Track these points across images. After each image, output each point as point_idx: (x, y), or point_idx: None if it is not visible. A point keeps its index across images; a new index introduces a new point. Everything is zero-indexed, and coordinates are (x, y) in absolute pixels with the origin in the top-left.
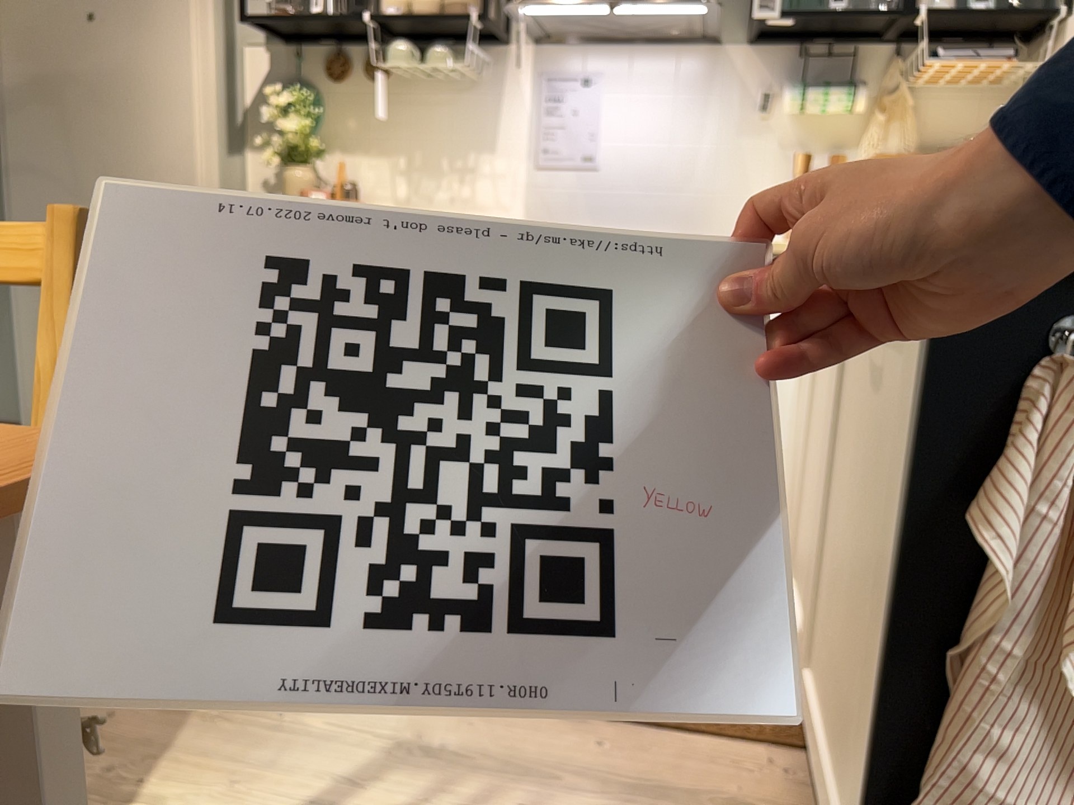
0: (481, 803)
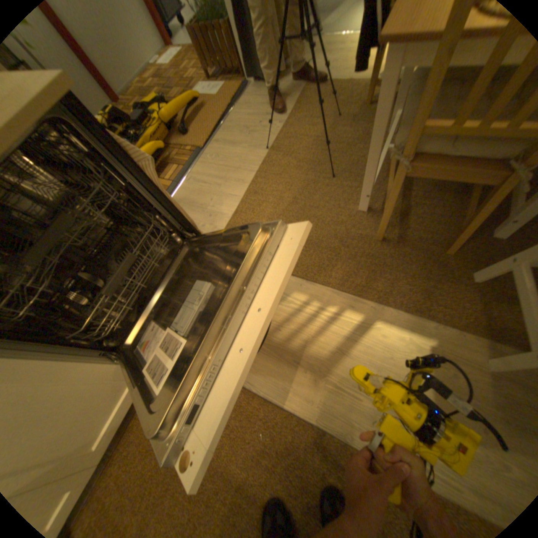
0: (294, 343)
